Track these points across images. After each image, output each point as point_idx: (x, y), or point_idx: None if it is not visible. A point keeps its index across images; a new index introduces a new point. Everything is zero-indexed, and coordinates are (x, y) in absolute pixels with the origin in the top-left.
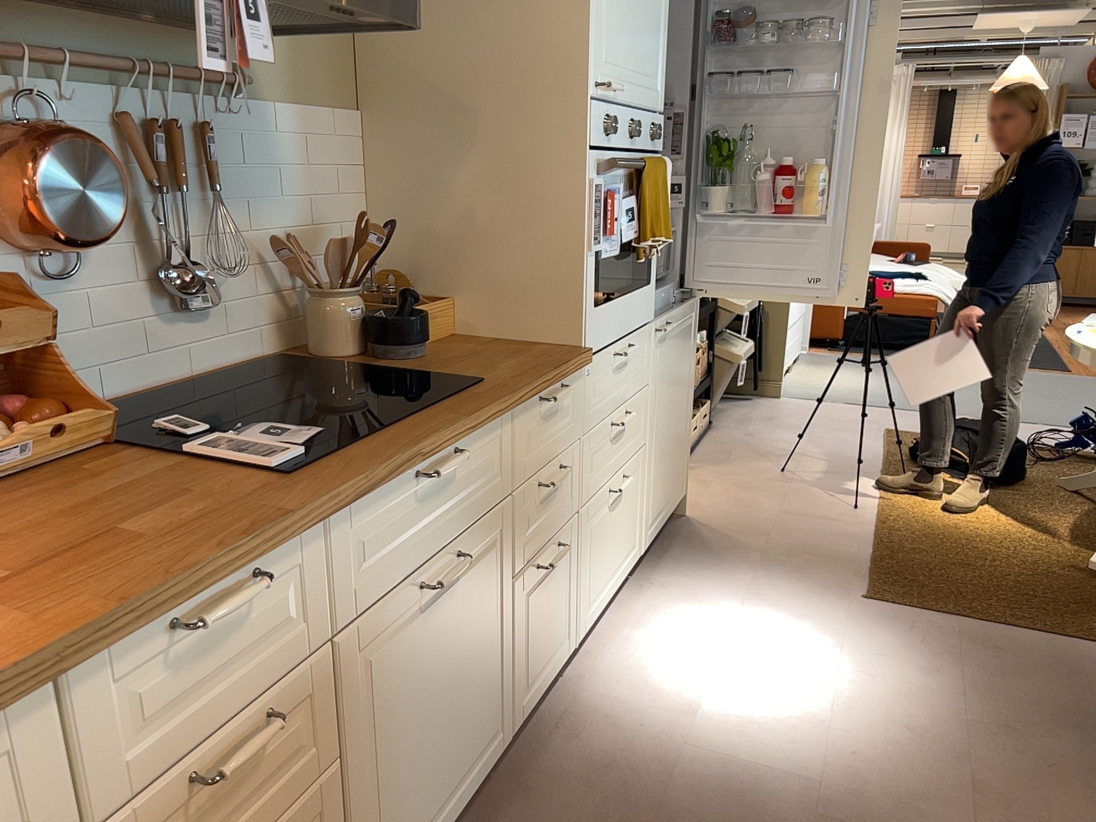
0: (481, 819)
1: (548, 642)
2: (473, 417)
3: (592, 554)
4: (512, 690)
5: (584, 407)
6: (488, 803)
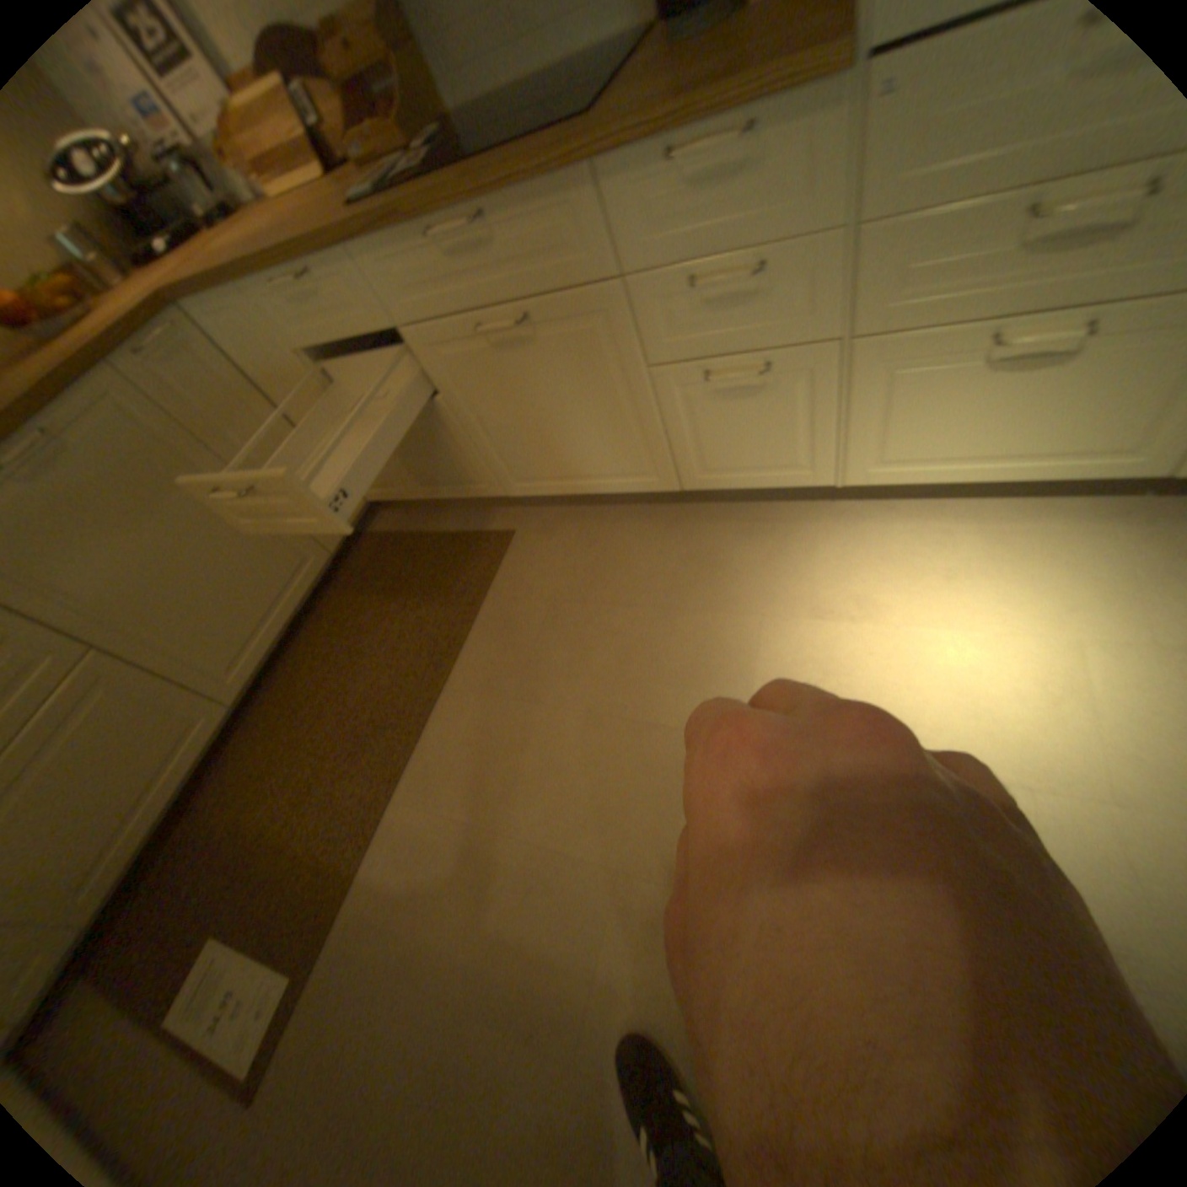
0: (641, 515)
1: (754, 453)
2: (480, 176)
3: (902, 408)
4: (674, 458)
5: (867, 164)
6: (657, 512)
